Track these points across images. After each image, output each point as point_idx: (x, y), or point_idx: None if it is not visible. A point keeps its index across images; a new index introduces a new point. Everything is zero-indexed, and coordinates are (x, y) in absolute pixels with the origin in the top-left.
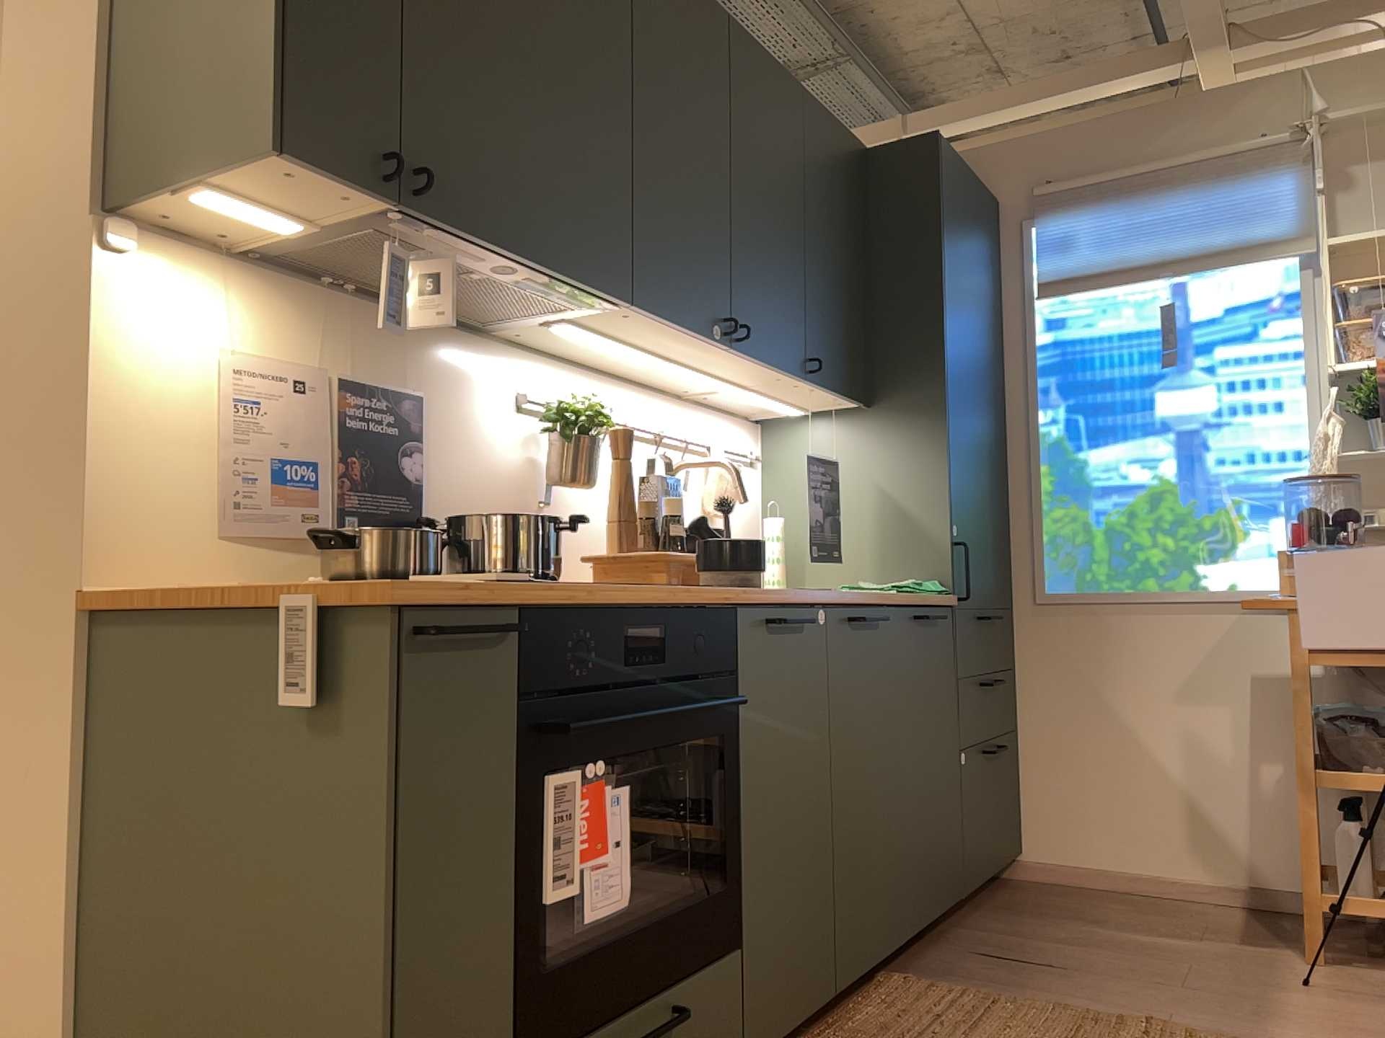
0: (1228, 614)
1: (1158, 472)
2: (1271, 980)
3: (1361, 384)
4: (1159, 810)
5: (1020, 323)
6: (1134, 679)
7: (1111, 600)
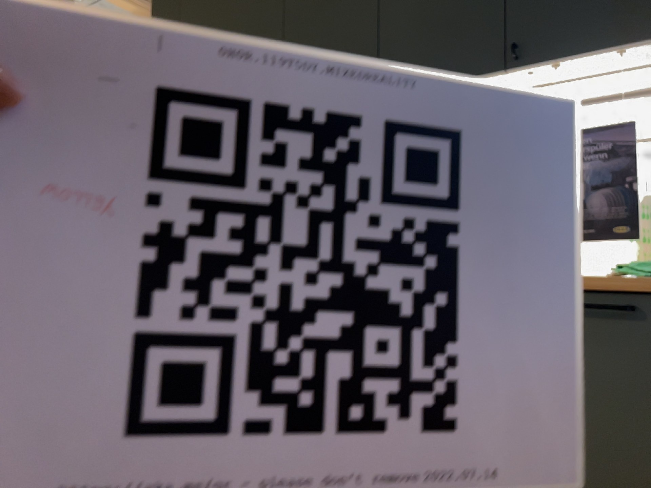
0: None
1: None
2: None
3: None
4: None
5: None
6: None
7: None
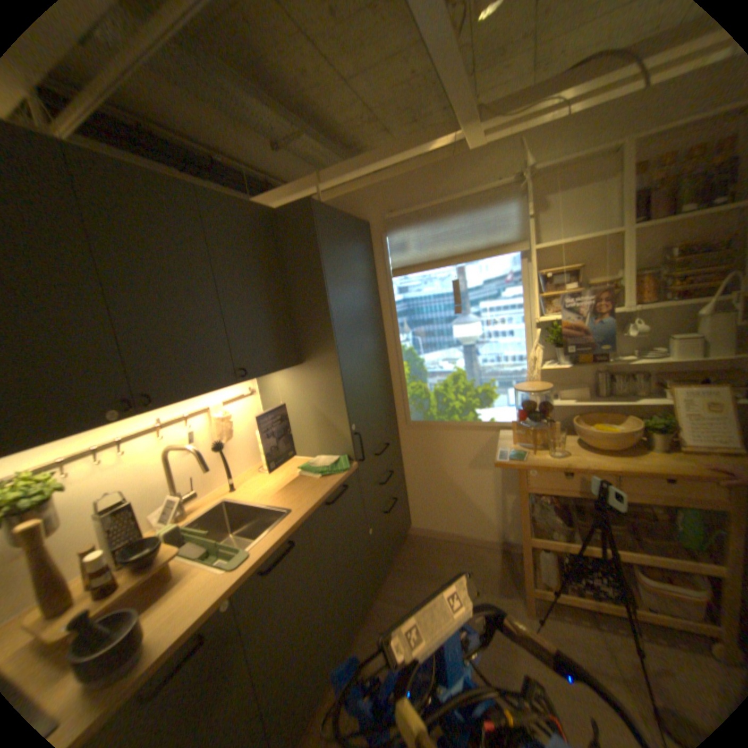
0: (490, 432)
1: (456, 366)
2: (511, 647)
3: (553, 323)
4: (464, 512)
5: (386, 289)
6: (451, 459)
7: (439, 425)
